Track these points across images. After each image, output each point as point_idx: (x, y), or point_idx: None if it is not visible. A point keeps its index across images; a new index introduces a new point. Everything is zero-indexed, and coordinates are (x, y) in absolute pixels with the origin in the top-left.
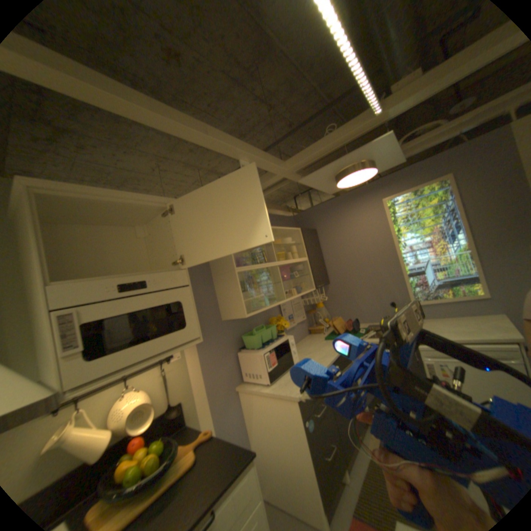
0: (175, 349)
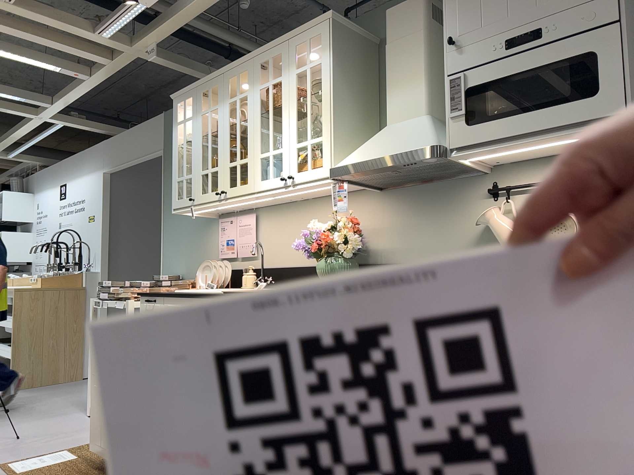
0: (573, 129)
